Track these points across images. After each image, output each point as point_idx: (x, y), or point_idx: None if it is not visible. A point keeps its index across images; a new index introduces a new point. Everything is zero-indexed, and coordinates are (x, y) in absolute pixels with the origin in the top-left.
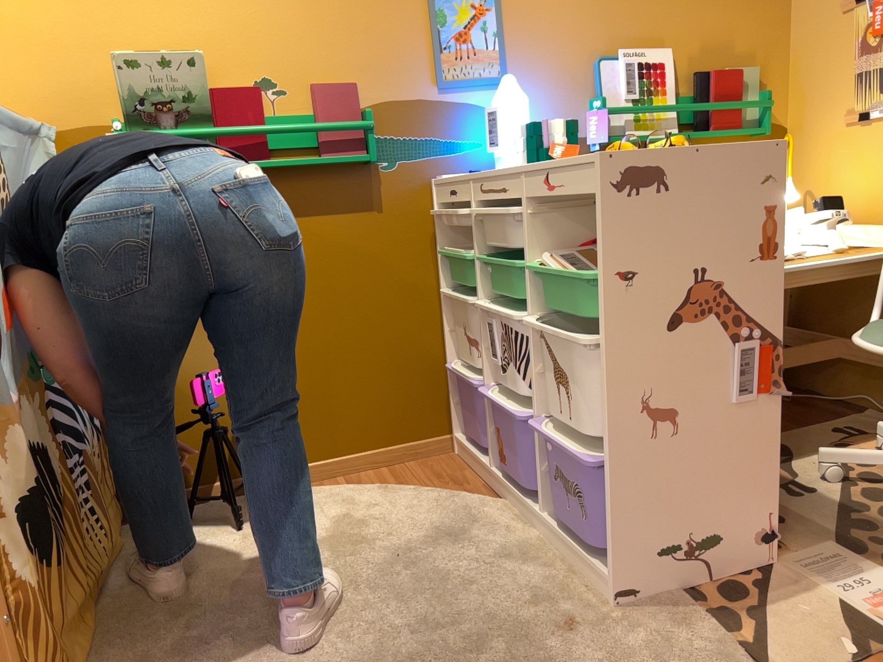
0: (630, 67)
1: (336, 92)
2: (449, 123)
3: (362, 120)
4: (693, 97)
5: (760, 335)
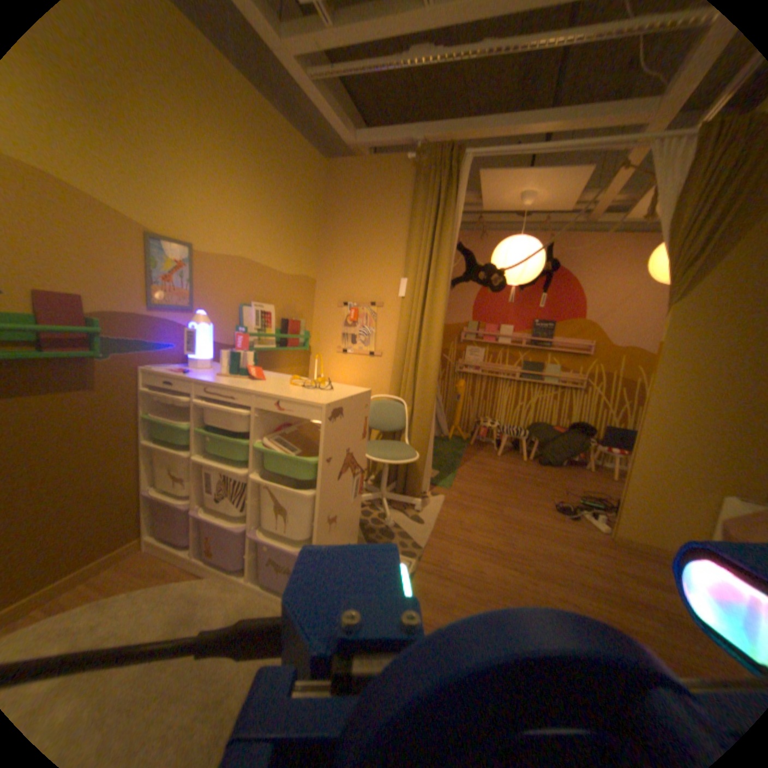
0: (258, 313)
1: (64, 301)
2: (154, 332)
3: (88, 326)
4: (281, 330)
5: (361, 469)
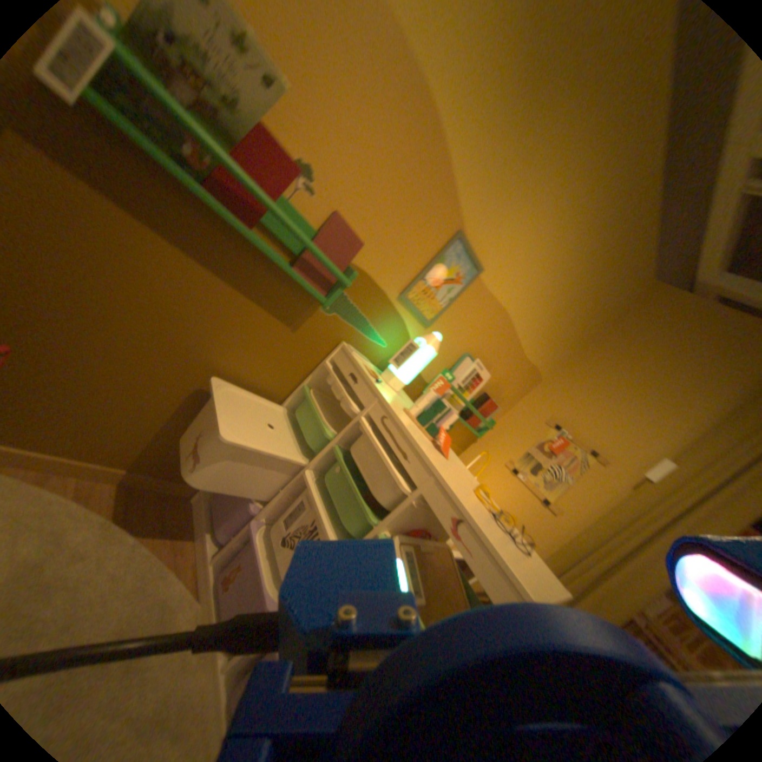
0: (475, 373)
1: (348, 240)
2: (383, 323)
3: (344, 276)
4: (475, 404)
5: None
